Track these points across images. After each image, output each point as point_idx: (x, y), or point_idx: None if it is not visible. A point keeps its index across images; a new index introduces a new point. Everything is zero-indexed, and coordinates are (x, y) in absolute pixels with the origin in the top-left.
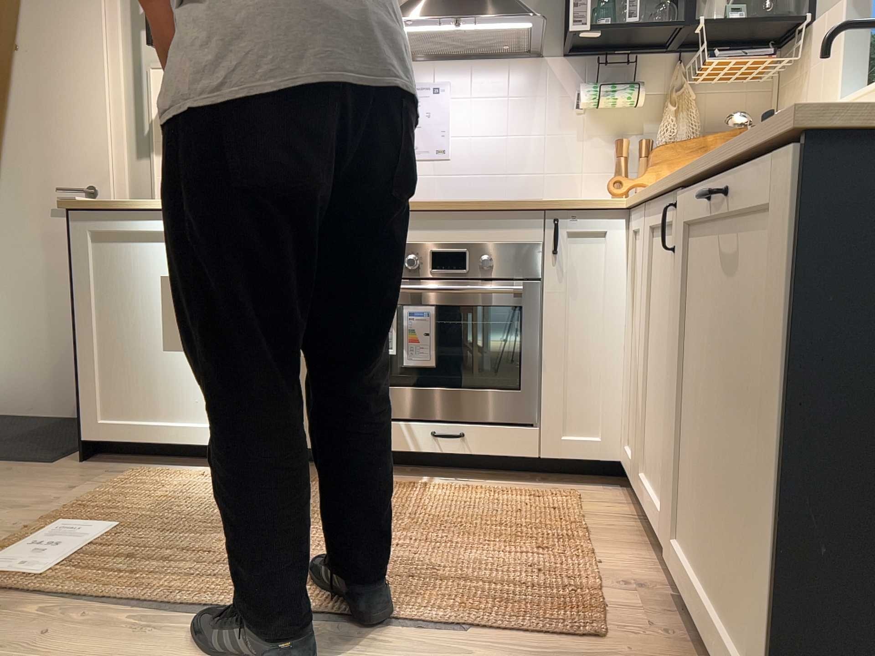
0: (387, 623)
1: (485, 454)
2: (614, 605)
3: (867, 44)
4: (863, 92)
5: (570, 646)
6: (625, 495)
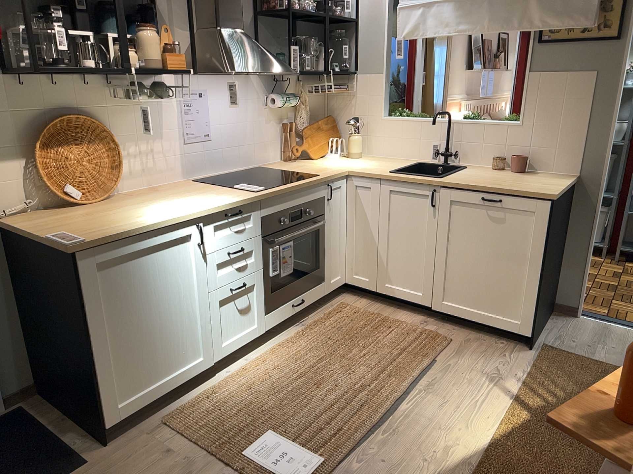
0: (421, 373)
1: (309, 304)
2: (432, 330)
3: (389, 93)
4: (401, 118)
5: (452, 346)
6: (352, 296)
